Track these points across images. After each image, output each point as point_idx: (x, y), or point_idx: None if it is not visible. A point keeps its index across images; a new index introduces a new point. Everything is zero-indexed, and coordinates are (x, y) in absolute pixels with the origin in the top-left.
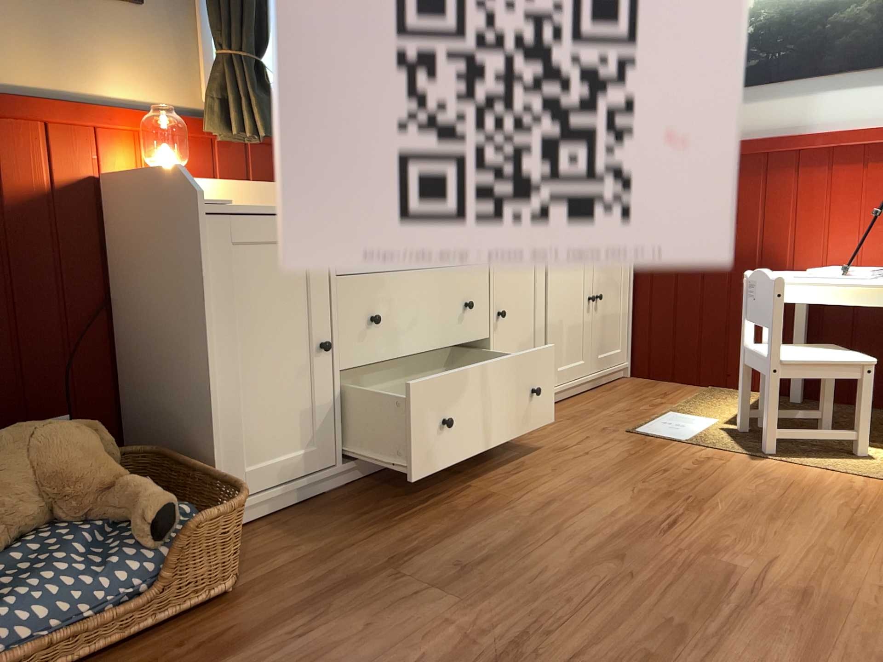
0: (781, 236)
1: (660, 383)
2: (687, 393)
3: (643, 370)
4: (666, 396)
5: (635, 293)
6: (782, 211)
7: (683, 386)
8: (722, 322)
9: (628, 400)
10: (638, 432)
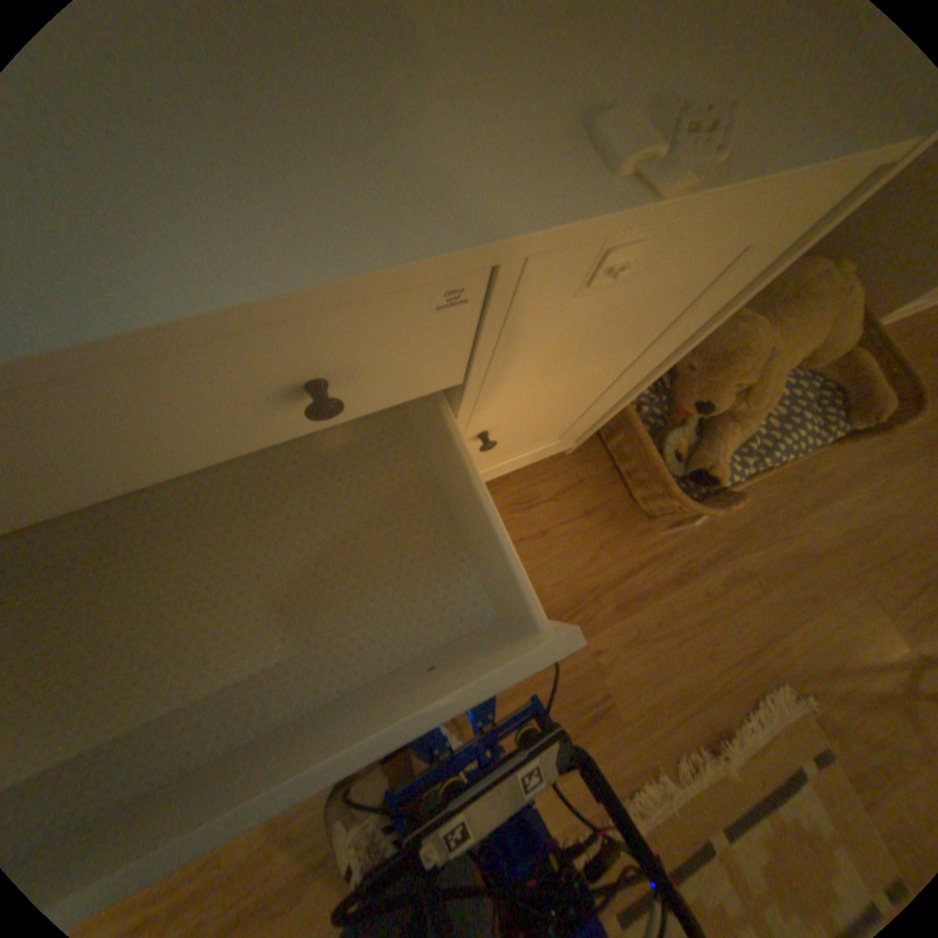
0: None
1: None
2: None
3: None
4: None
5: None
6: None
7: None
8: None
9: None
10: None
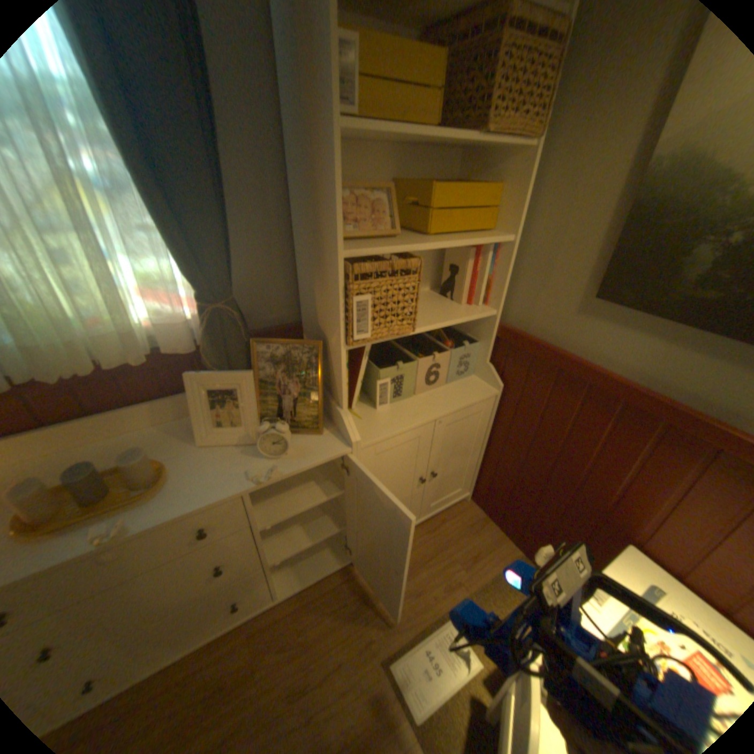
0: (647, 514)
1: (487, 527)
2: (498, 563)
3: (481, 503)
4: (475, 566)
5: (487, 451)
6: (663, 493)
7: (503, 543)
8: (553, 528)
9: (436, 565)
10: (390, 673)
